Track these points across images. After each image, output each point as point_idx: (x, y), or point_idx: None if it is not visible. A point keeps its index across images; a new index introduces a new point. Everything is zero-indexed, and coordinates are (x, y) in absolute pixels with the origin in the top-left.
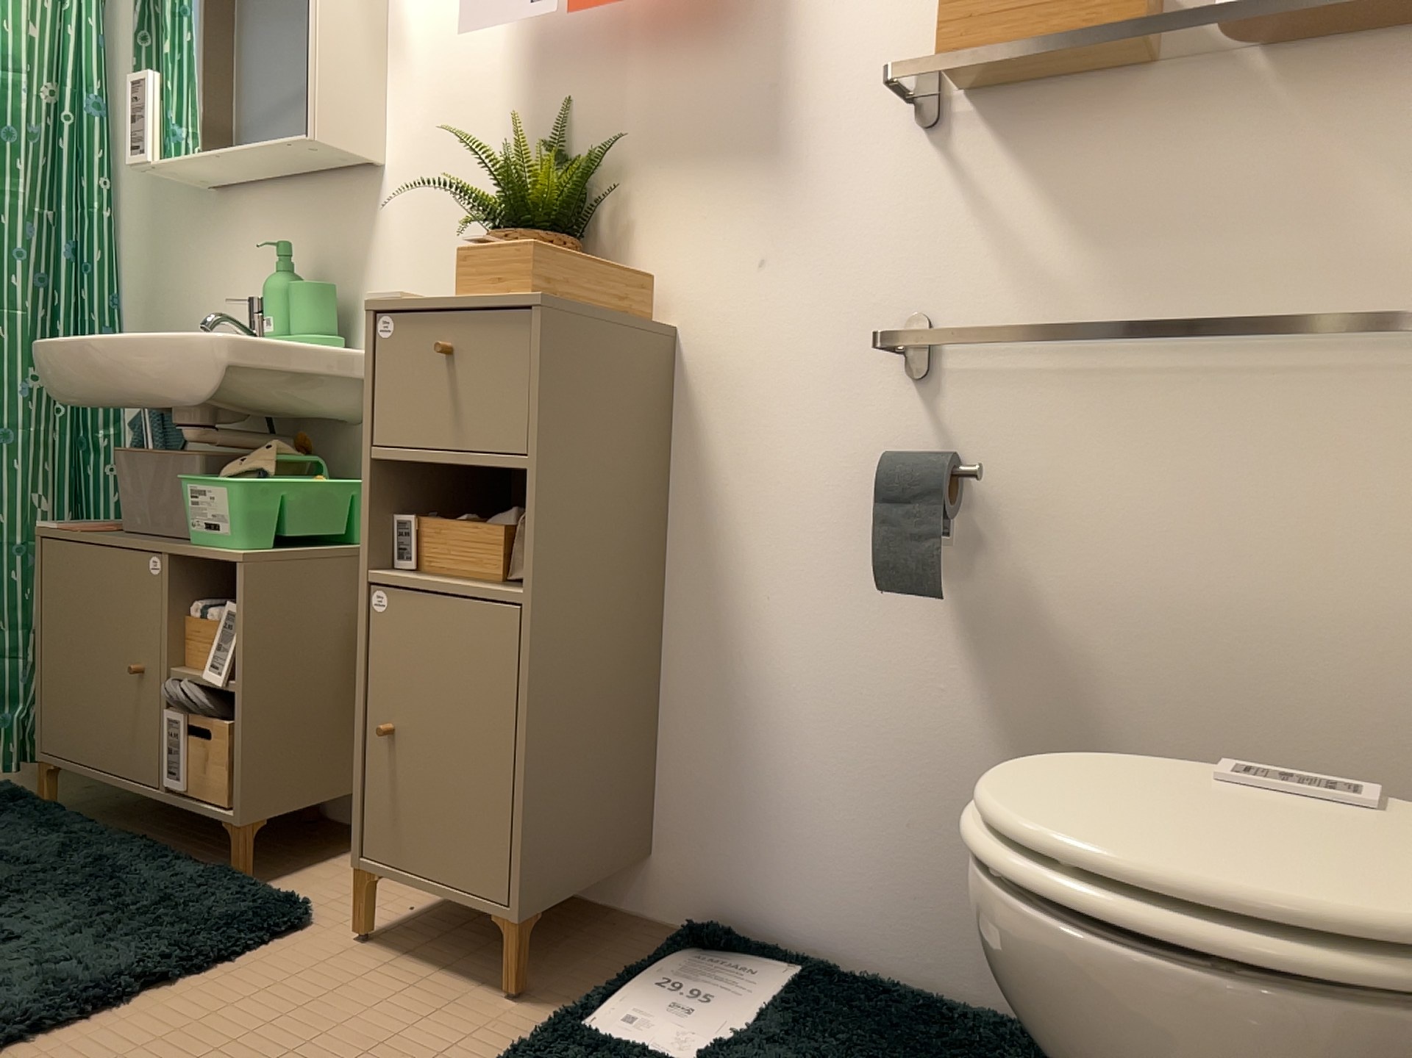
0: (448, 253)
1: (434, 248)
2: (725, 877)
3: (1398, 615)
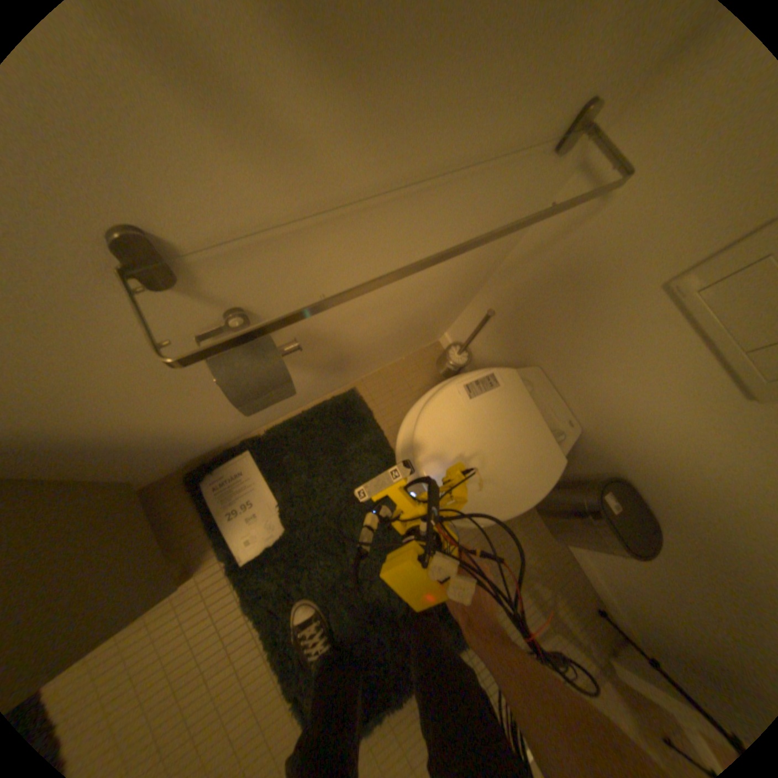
0: None
1: None
2: (182, 460)
3: (468, 262)
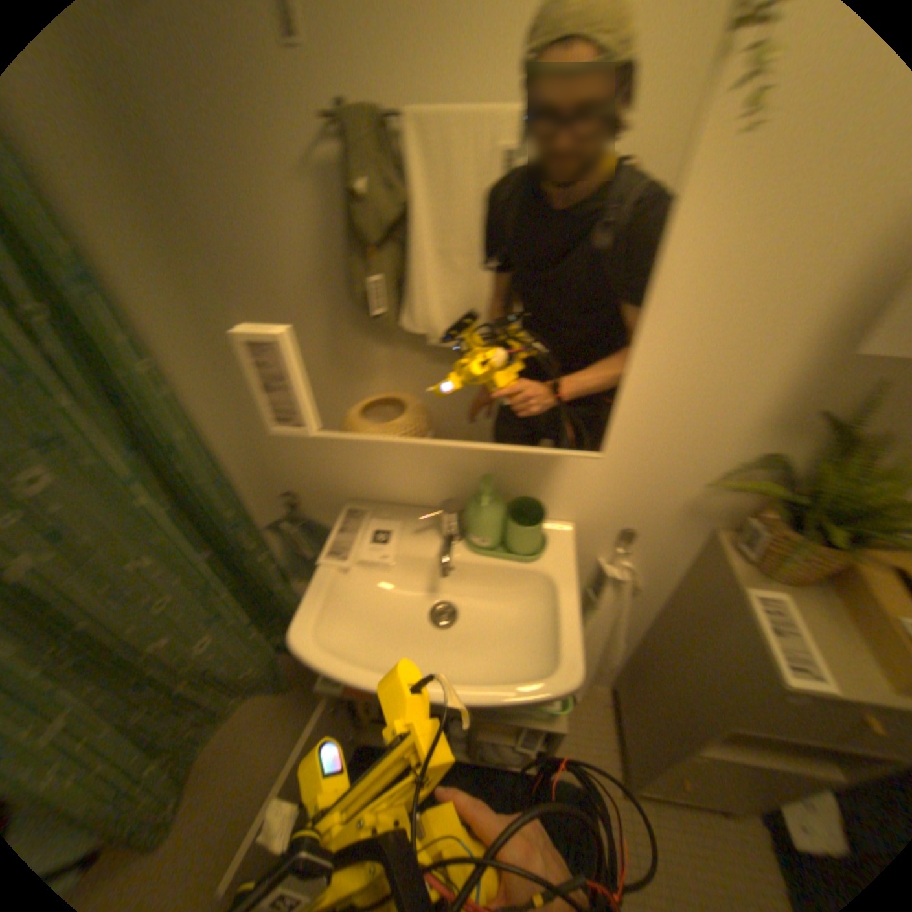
0: (655, 471)
1: (638, 465)
2: None
3: None
